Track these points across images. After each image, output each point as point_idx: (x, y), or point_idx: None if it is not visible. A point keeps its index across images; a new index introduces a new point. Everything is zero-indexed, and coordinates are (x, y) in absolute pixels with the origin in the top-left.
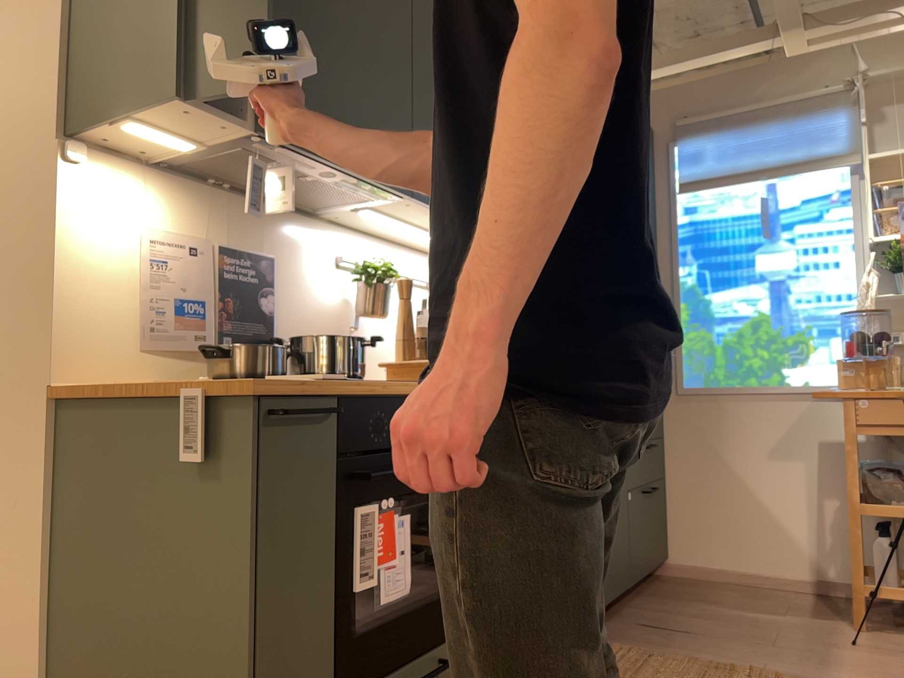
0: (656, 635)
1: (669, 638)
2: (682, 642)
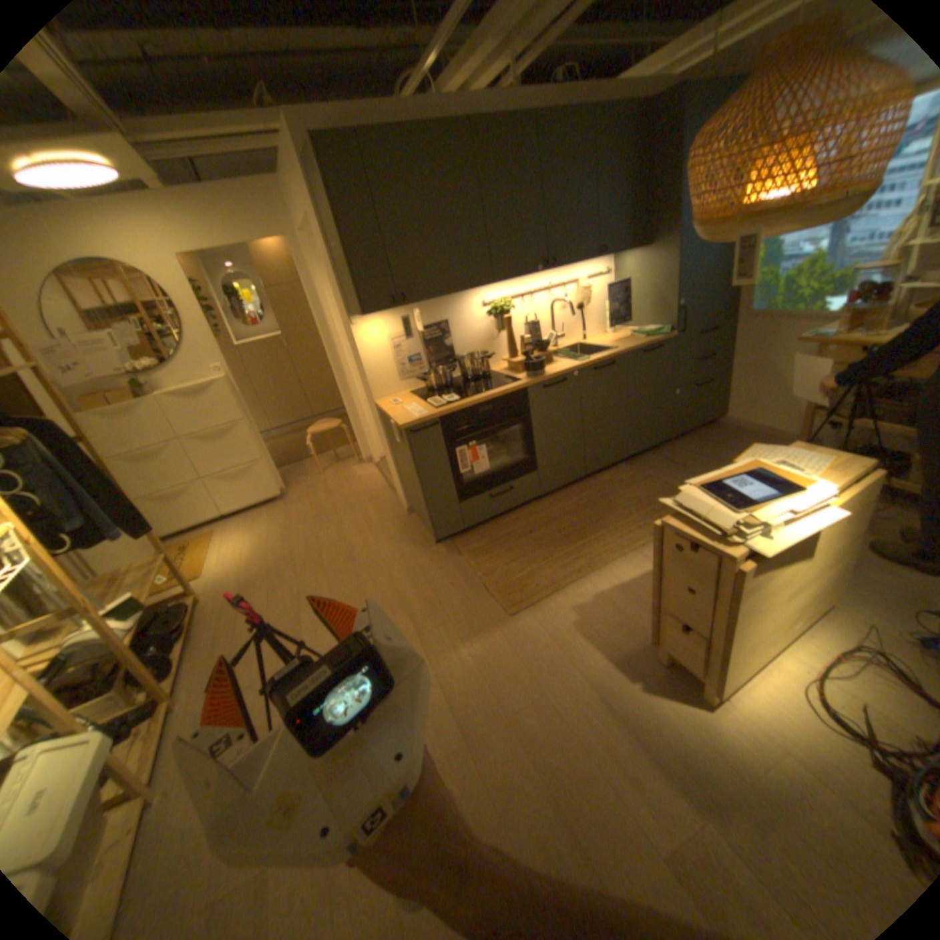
0: (664, 466)
1: (668, 469)
2: (673, 472)
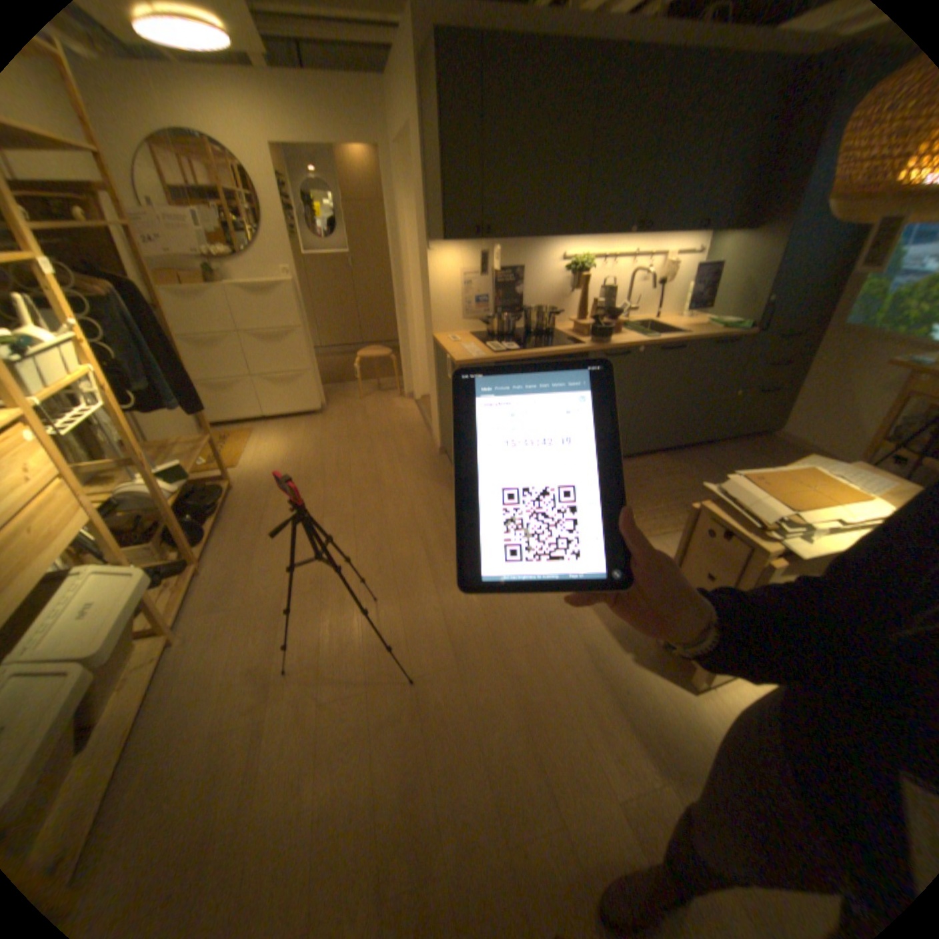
0: (704, 465)
1: (708, 469)
2: (712, 473)
